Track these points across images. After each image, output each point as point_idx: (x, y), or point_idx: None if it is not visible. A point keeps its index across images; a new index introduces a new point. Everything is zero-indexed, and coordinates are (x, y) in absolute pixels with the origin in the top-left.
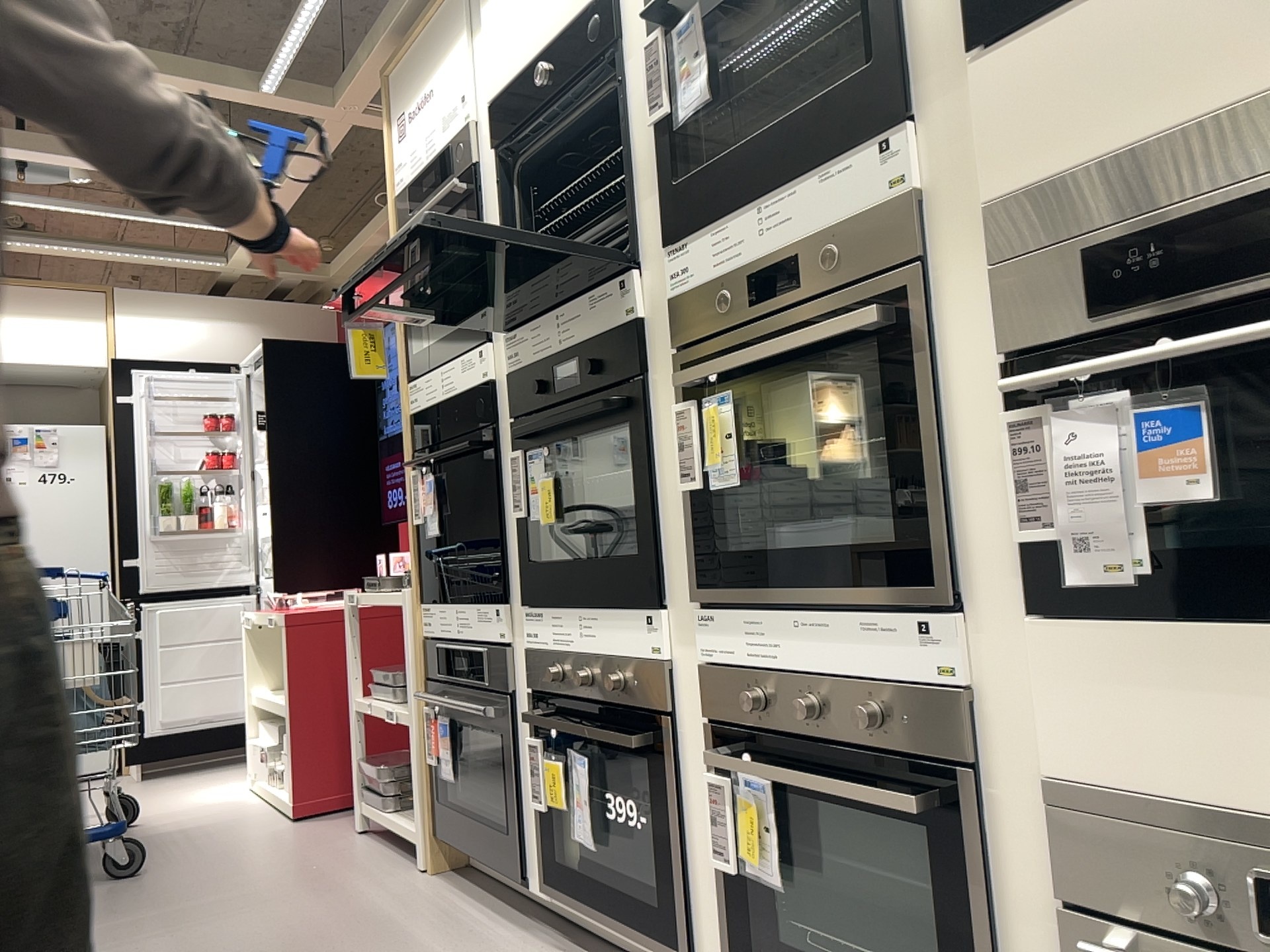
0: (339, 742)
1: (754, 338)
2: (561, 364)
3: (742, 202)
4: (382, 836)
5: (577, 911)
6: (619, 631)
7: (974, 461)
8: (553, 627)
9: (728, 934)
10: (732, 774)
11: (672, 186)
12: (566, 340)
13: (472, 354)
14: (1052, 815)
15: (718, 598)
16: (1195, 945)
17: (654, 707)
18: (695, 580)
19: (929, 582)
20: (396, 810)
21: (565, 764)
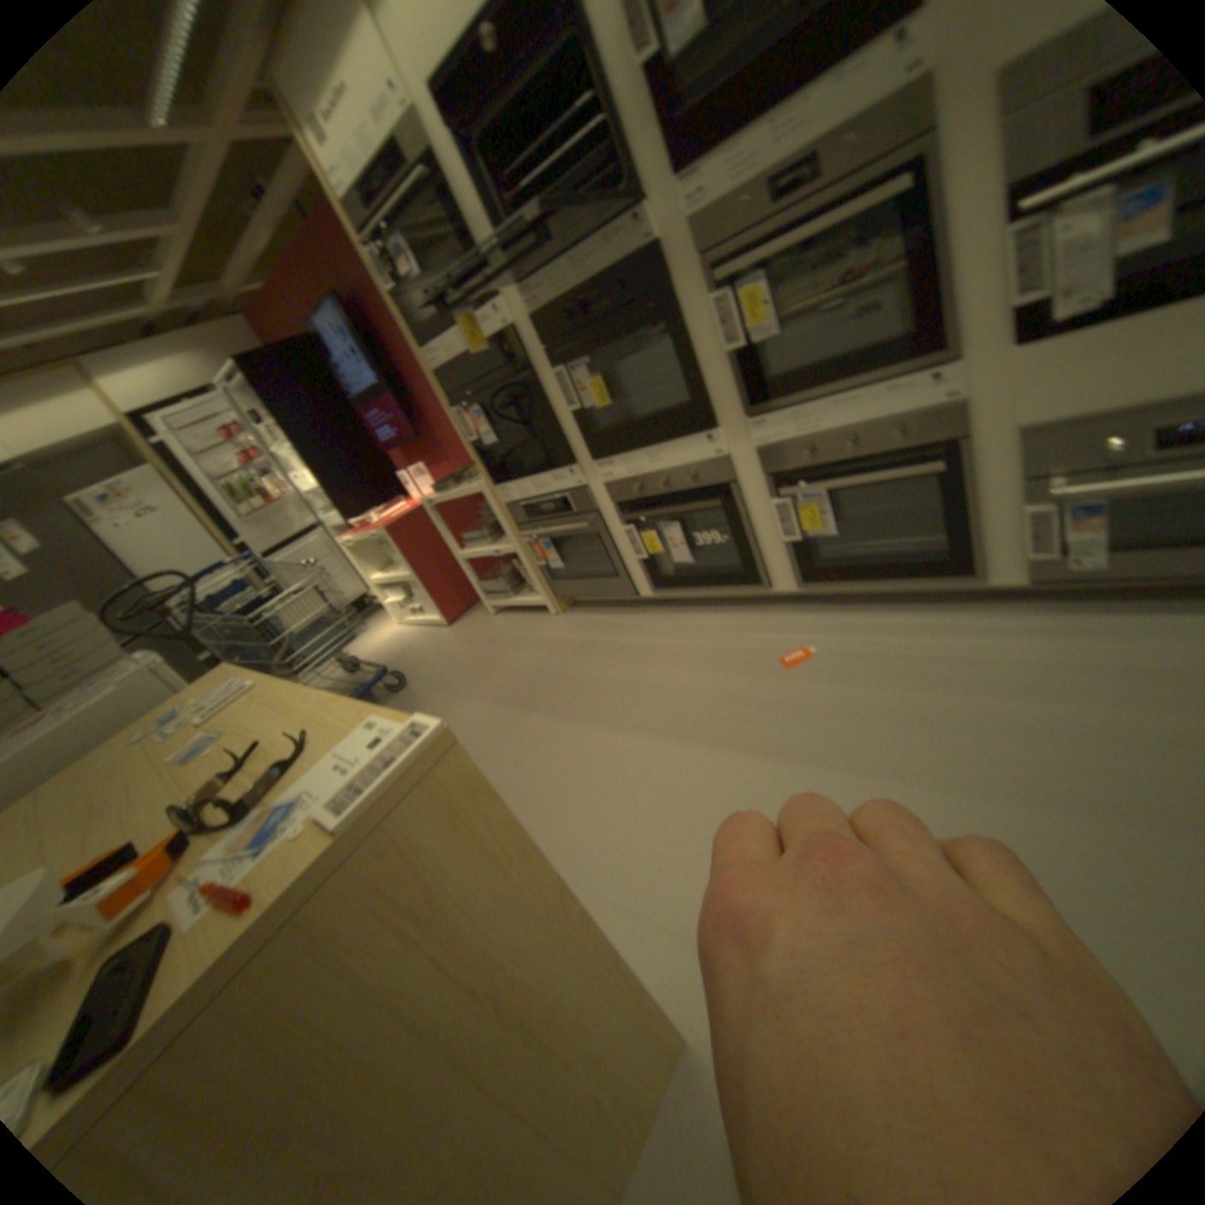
0: (447, 579)
1: (777, 224)
2: (583, 291)
3: (754, 113)
4: (508, 610)
5: (675, 592)
6: (684, 447)
7: (975, 261)
8: (624, 462)
9: (793, 564)
10: (789, 493)
11: (673, 115)
12: (585, 272)
13: (472, 308)
14: (1024, 439)
15: (768, 404)
16: (1105, 467)
17: (722, 478)
18: (743, 400)
19: (941, 346)
20: (514, 595)
21: (652, 529)
